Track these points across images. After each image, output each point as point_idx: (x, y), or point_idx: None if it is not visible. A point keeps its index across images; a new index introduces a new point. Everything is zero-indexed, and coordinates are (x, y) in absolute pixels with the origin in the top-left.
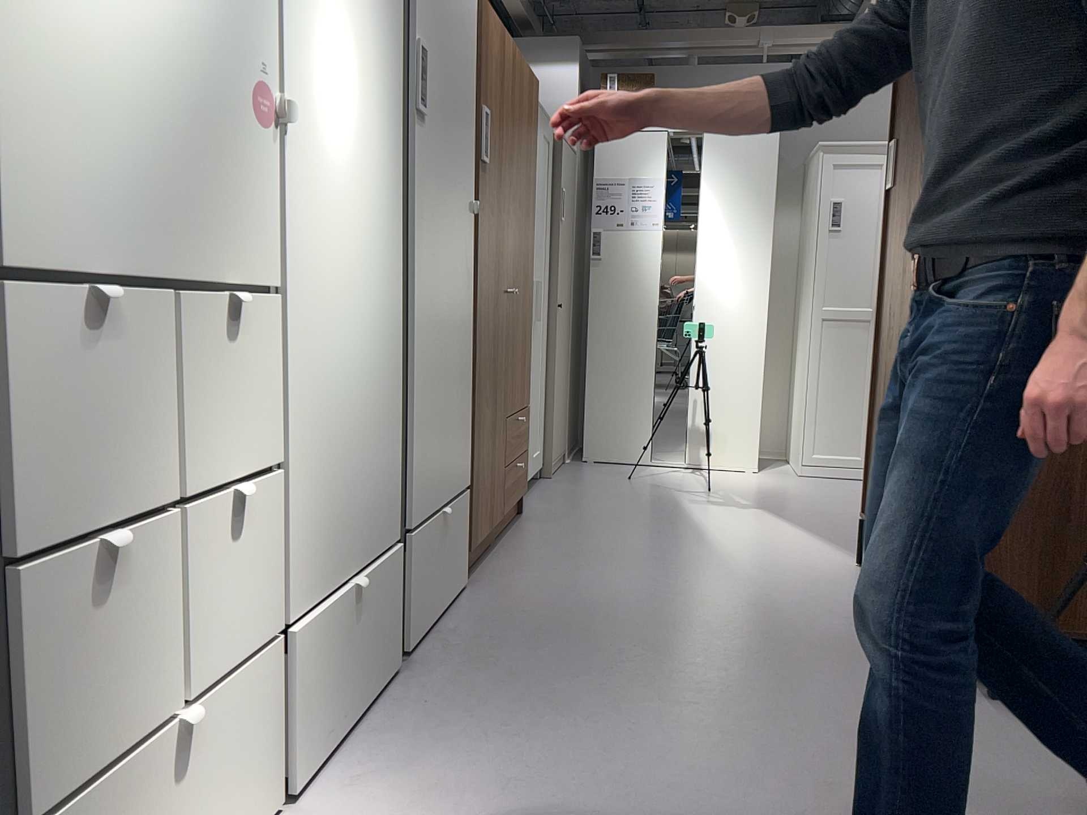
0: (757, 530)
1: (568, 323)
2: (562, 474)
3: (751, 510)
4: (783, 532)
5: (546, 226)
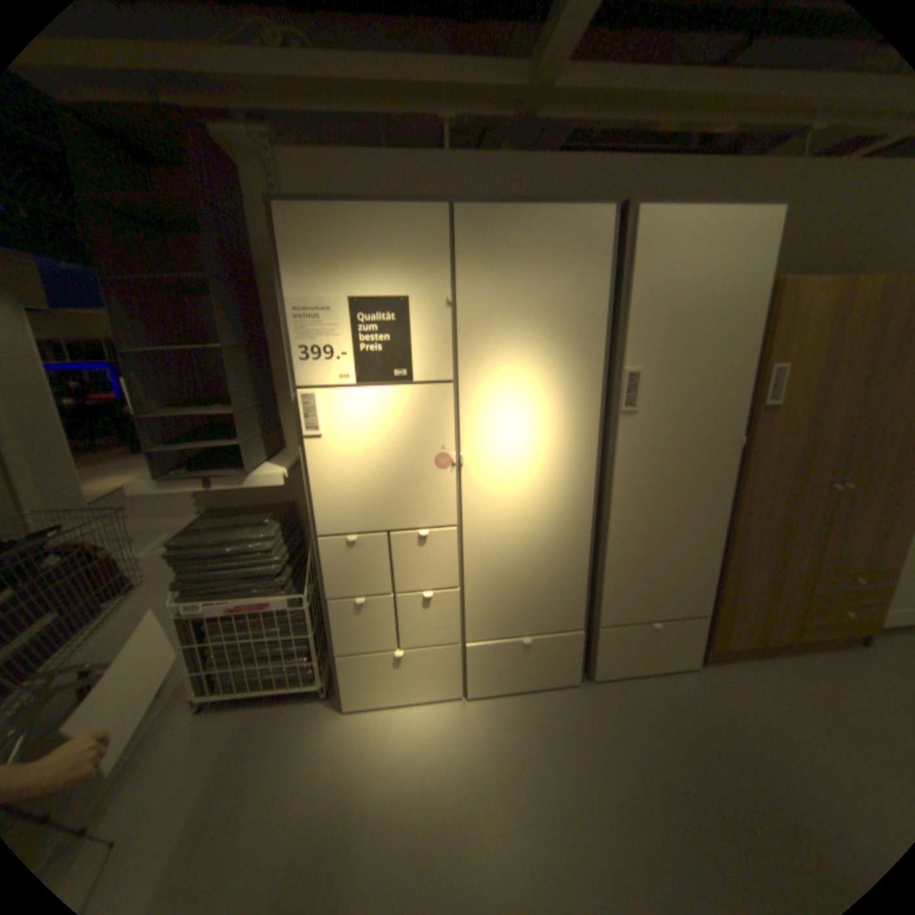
0: None
1: None
2: None
3: None
4: None
5: None
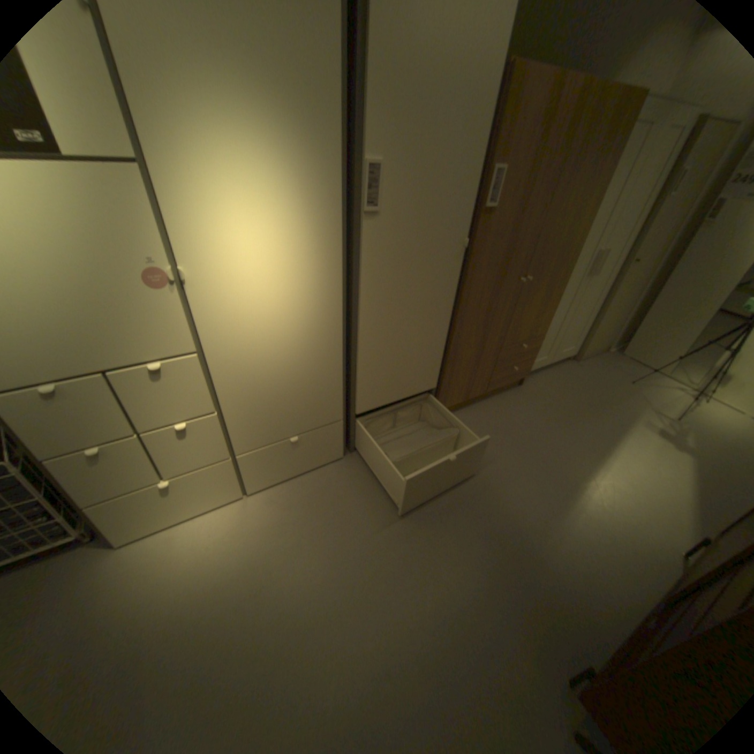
0: (658, 474)
1: (652, 269)
2: (594, 360)
3: (686, 454)
4: (679, 487)
5: (647, 203)
